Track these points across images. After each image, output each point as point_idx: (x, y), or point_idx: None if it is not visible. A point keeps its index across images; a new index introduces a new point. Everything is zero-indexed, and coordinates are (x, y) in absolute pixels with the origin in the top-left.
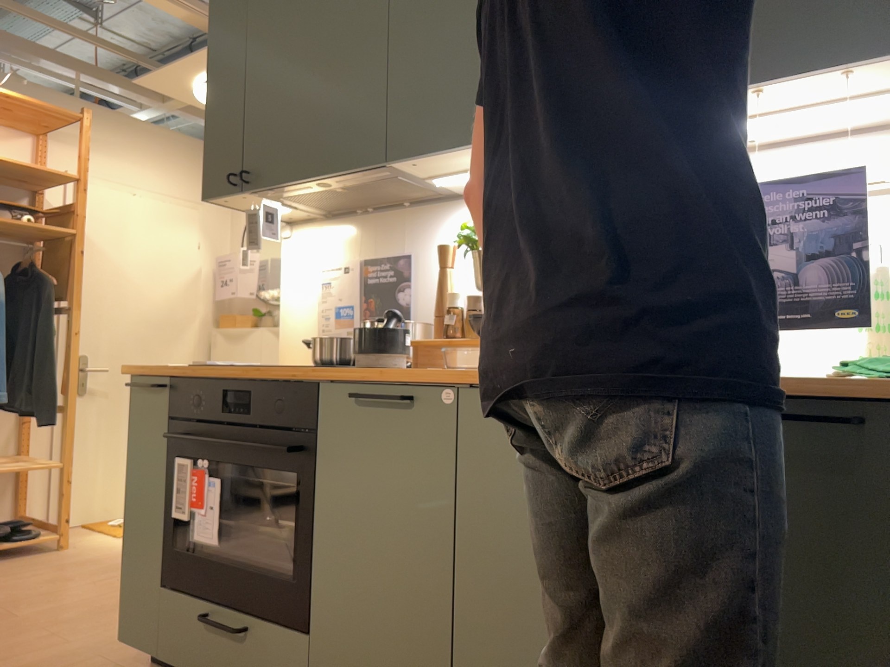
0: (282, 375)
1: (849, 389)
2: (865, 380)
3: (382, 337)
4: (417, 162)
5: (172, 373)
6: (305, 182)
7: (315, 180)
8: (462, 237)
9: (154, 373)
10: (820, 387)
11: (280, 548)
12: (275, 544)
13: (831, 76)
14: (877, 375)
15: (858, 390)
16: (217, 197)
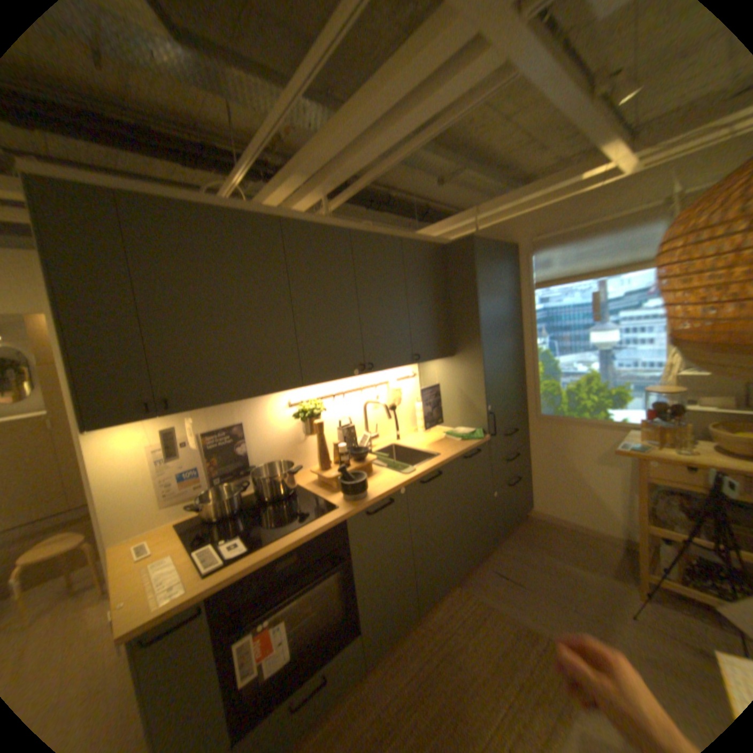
0: (318, 529)
1: (477, 445)
2: (468, 441)
3: (363, 481)
4: (310, 385)
5: (202, 593)
6: (230, 403)
7: (242, 400)
8: (307, 414)
9: (185, 607)
10: (469, 446)
11: (317, 621)
12: (317, 621)
13: (433, 360)
14: (473, 439)
15: (474, 444)
16: (108, 426)
